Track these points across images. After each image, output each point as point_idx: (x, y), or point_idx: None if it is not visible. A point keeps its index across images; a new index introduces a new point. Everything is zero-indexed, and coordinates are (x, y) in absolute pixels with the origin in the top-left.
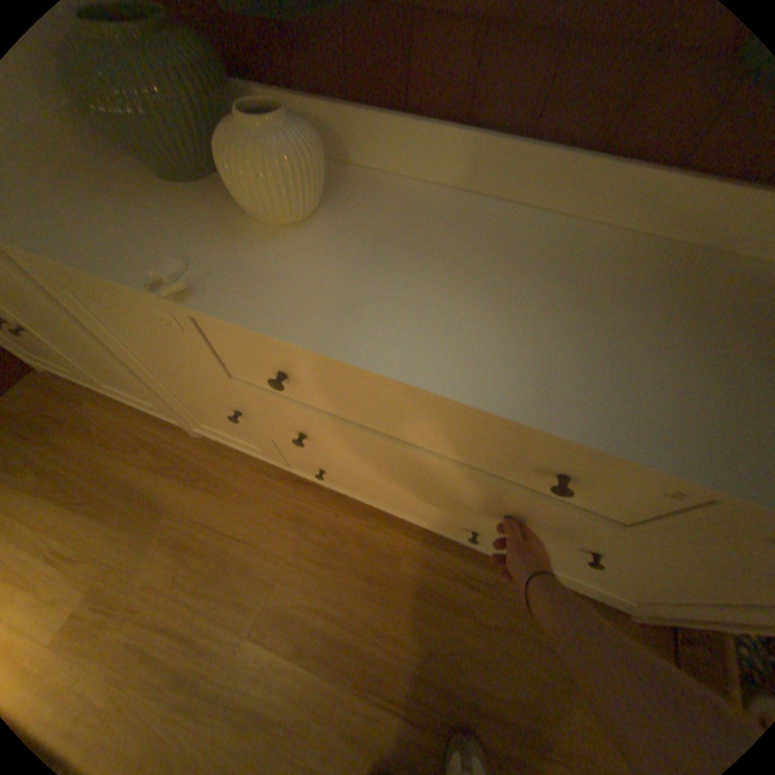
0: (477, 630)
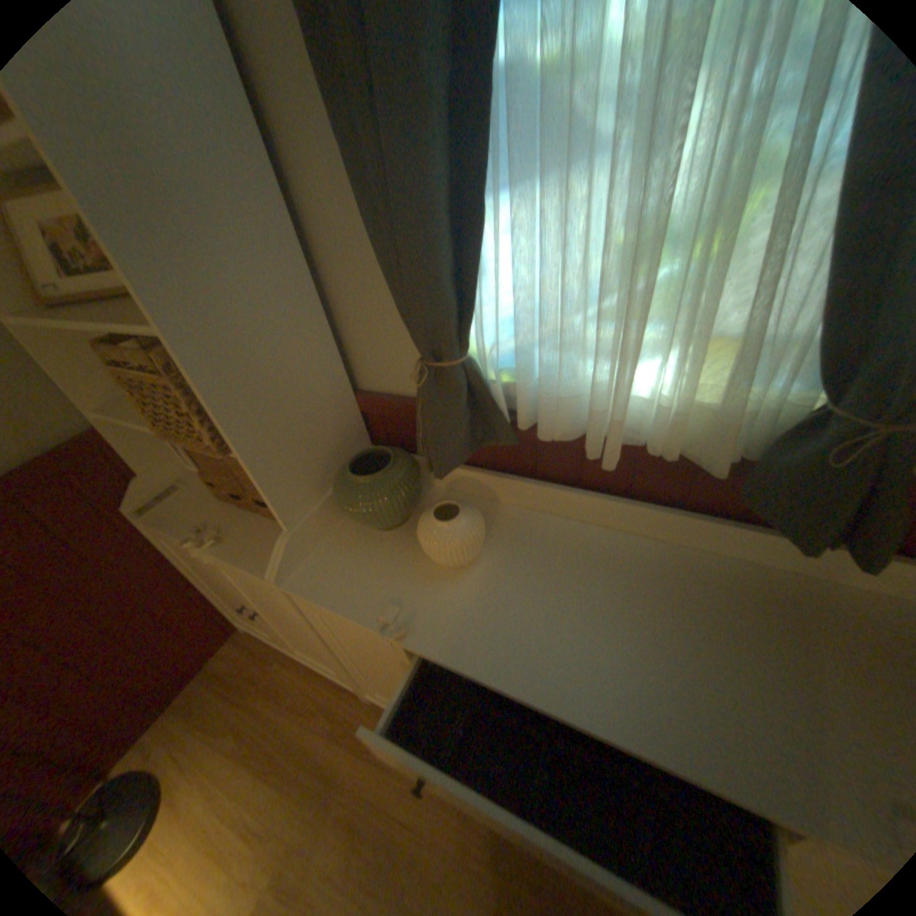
0: None
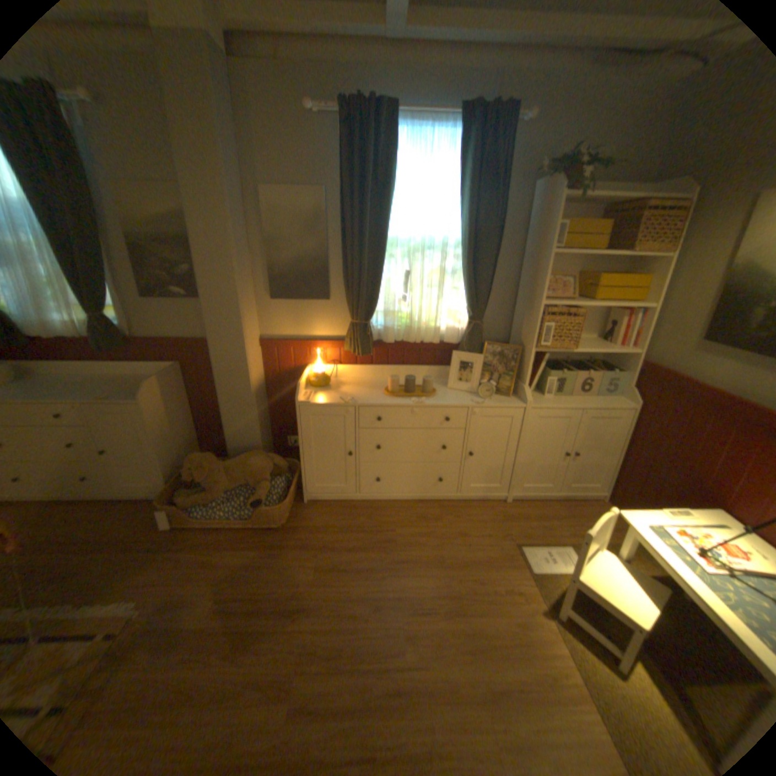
0: (87, 524)
